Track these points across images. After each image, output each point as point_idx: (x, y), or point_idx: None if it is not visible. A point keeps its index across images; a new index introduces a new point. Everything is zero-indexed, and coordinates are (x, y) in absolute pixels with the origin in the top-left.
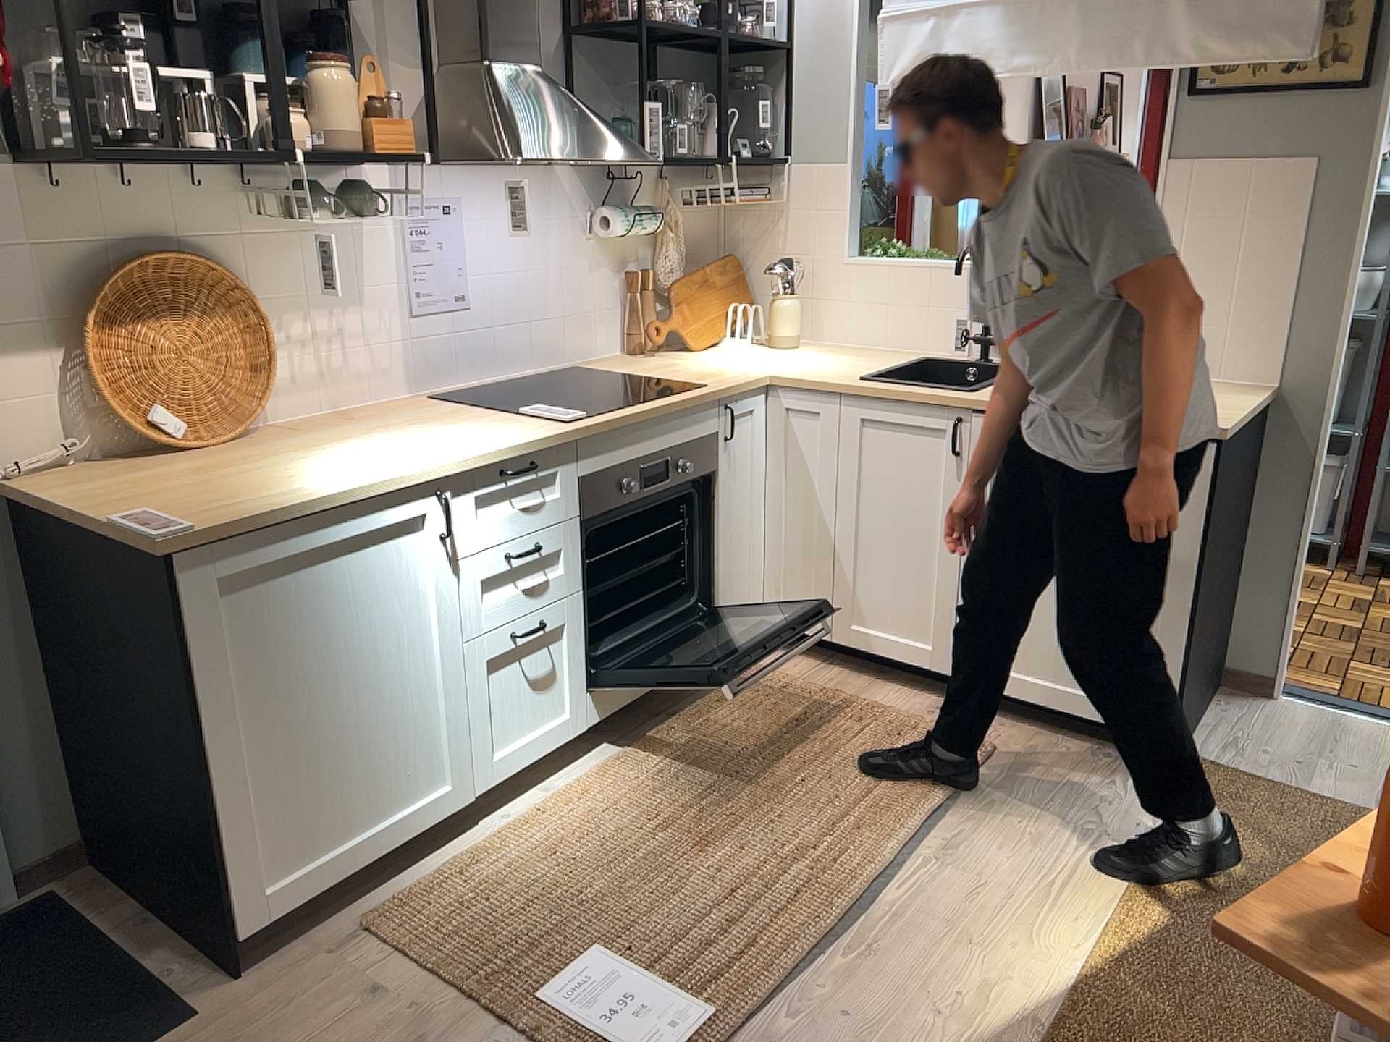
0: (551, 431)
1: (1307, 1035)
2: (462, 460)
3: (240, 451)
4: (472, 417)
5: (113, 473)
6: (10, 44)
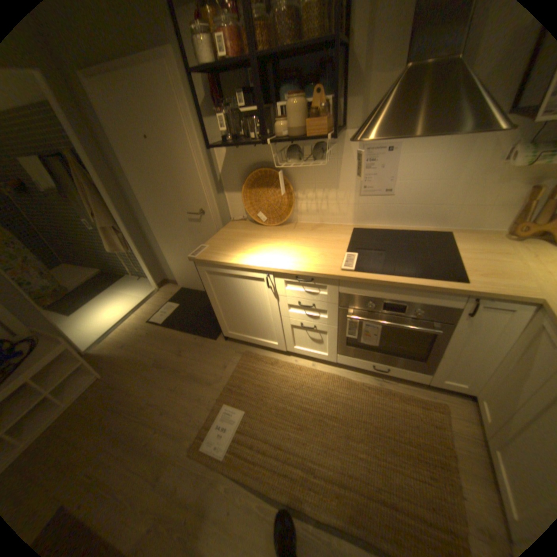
0: (324, 270)
1: None
2: (275, 267)
3: (268, 230)
4: (334, 246)
5: (242, 226)
6: (227, 102)
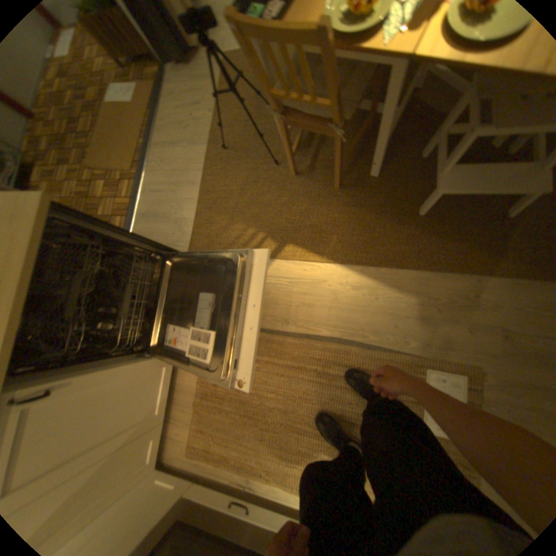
0: None
1: (324, 205)
2: None
3: None
4: None
5: None
6: None
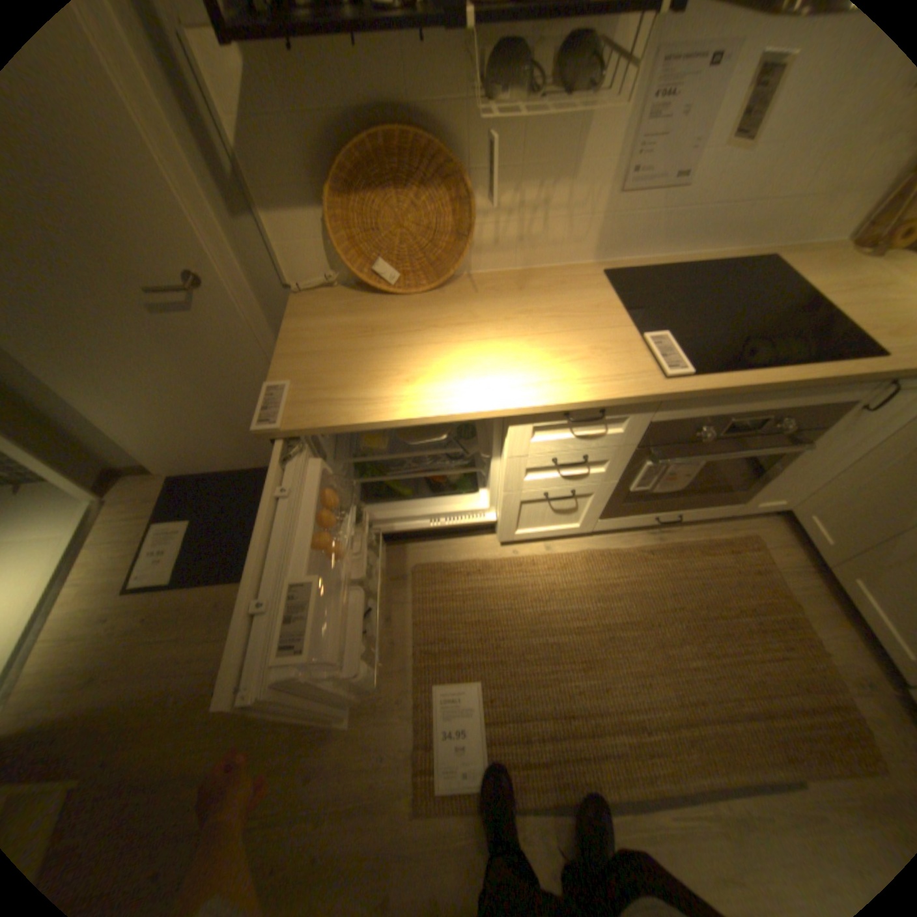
0: (637, 387)
1: None
2: (524, 405)
3: (419, 306)
4: (603, 321)
5: (340, 304)
6: None
